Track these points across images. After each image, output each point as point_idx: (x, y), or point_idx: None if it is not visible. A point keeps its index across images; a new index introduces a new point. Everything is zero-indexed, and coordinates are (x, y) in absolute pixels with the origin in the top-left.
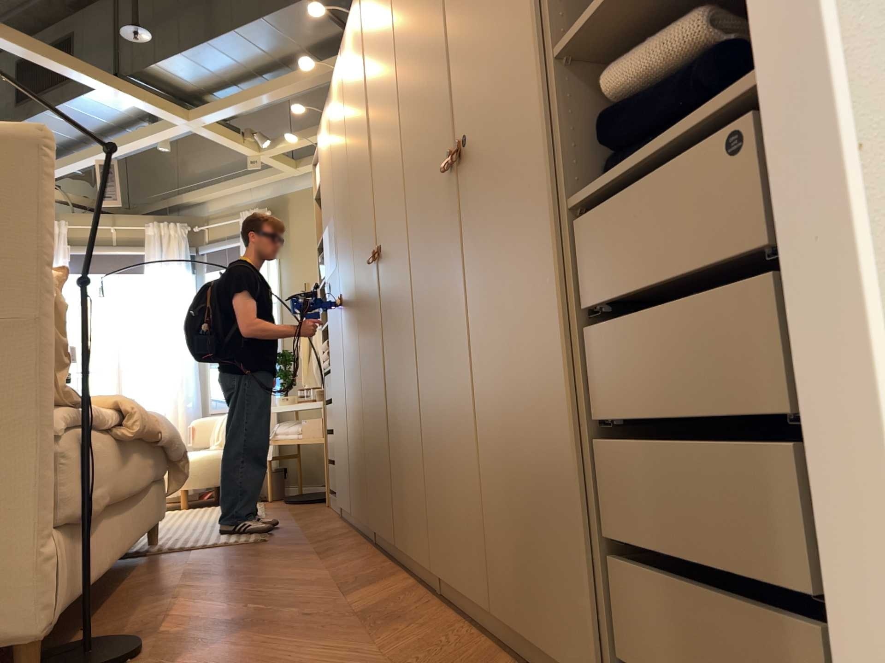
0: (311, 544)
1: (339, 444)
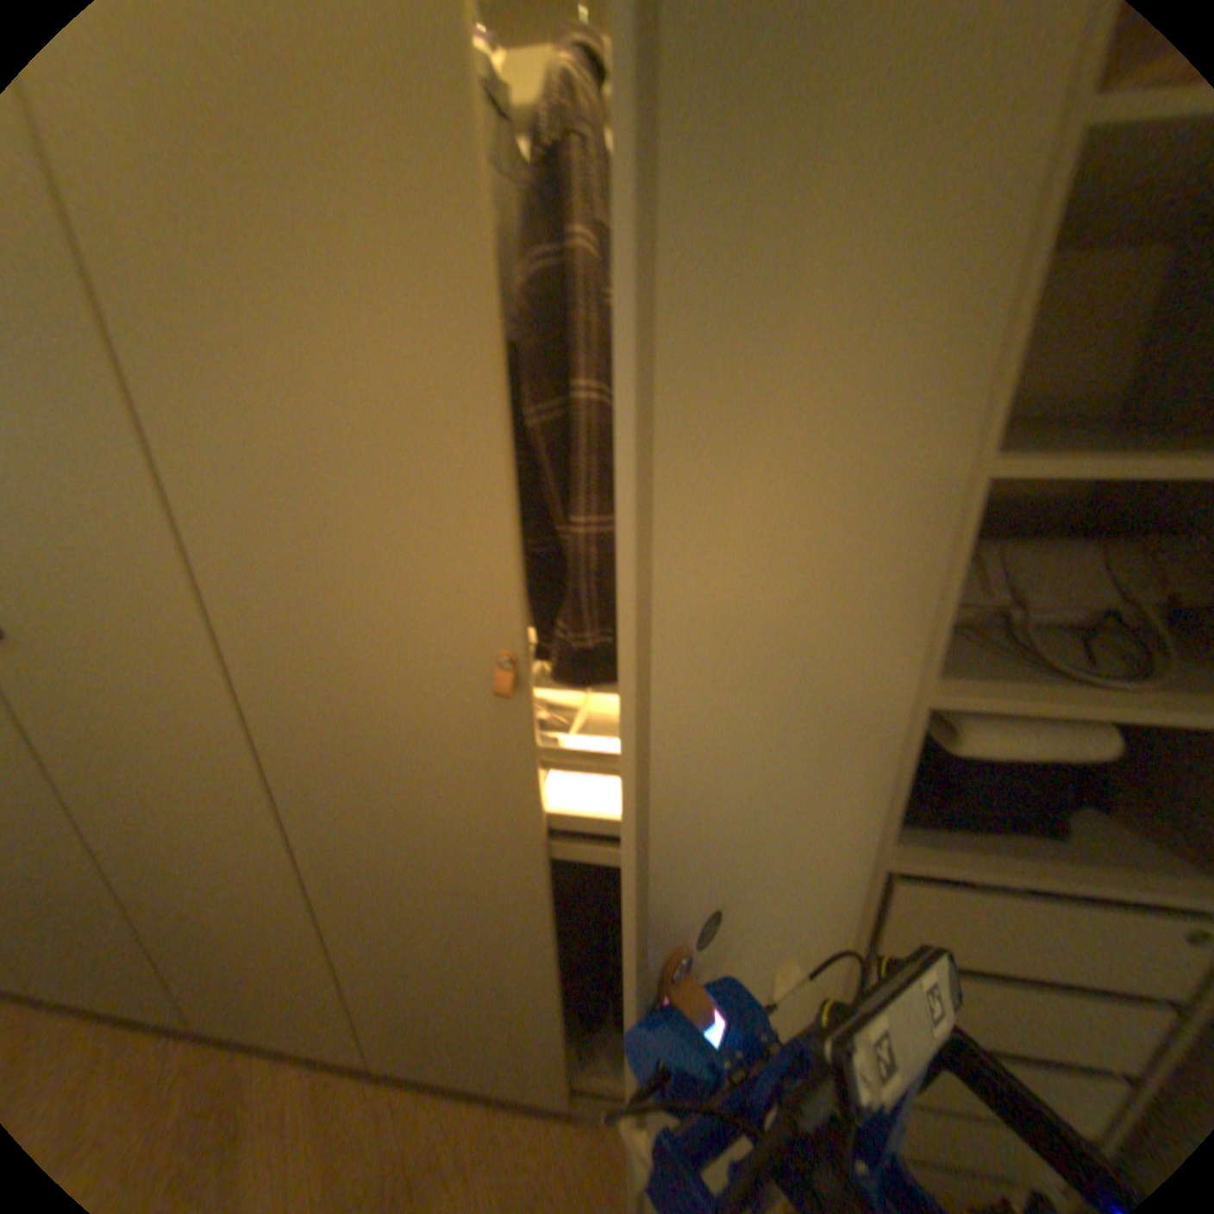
0: None
1: None
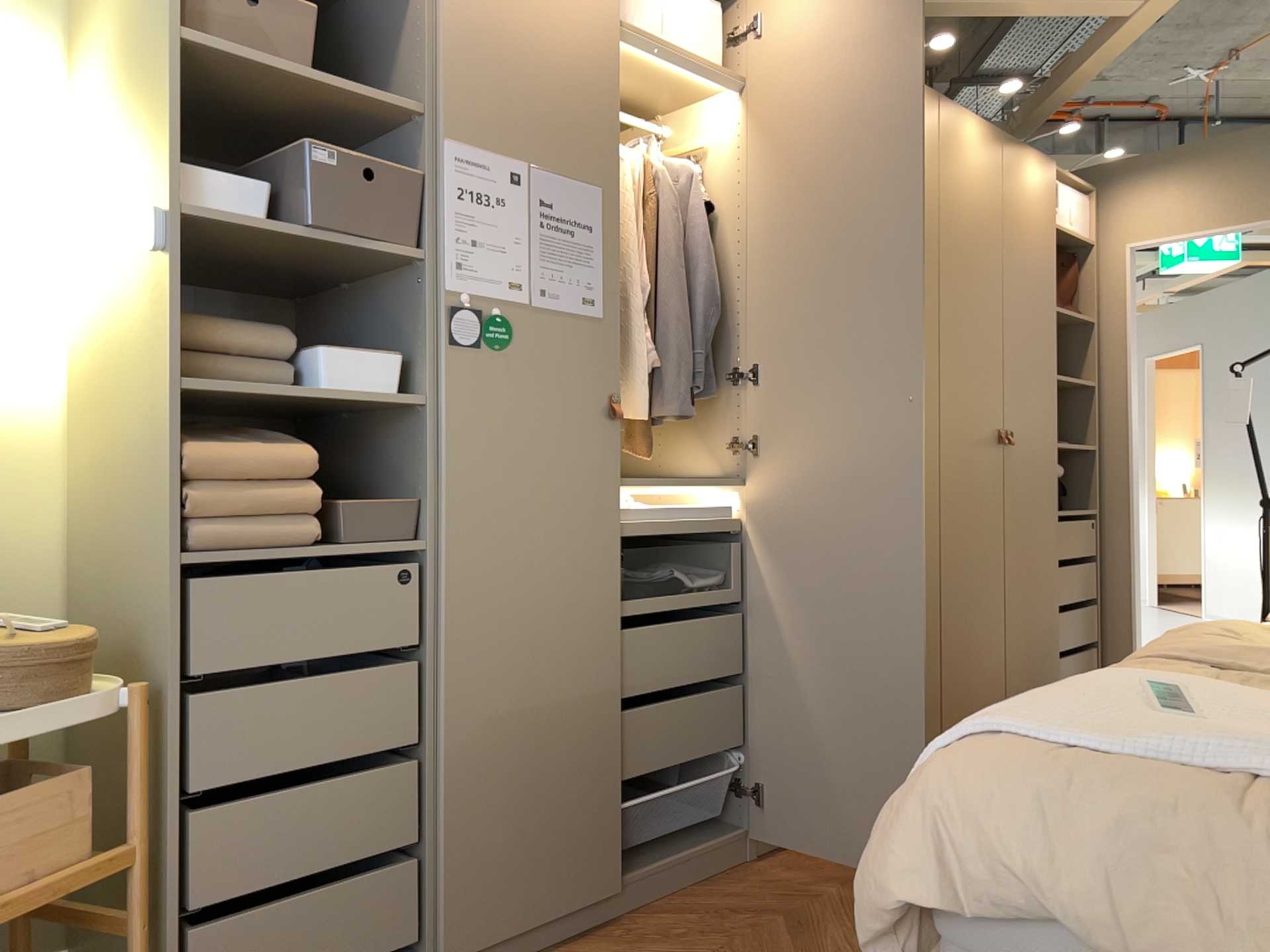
0: (776, 922)
1: (500, 770)
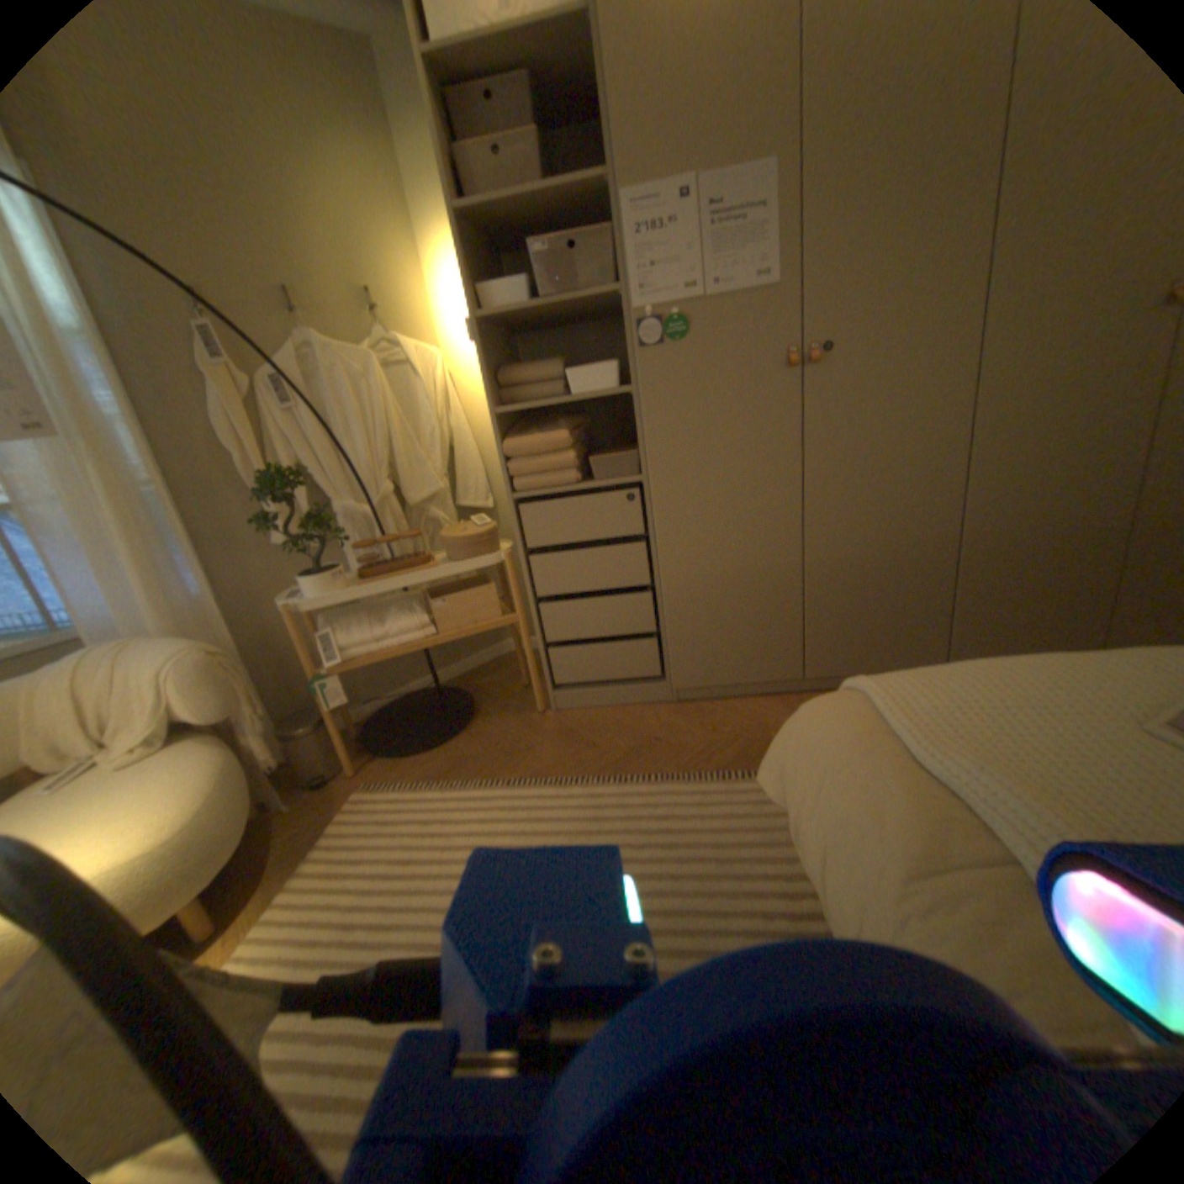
0: None
1: (701, 601)
